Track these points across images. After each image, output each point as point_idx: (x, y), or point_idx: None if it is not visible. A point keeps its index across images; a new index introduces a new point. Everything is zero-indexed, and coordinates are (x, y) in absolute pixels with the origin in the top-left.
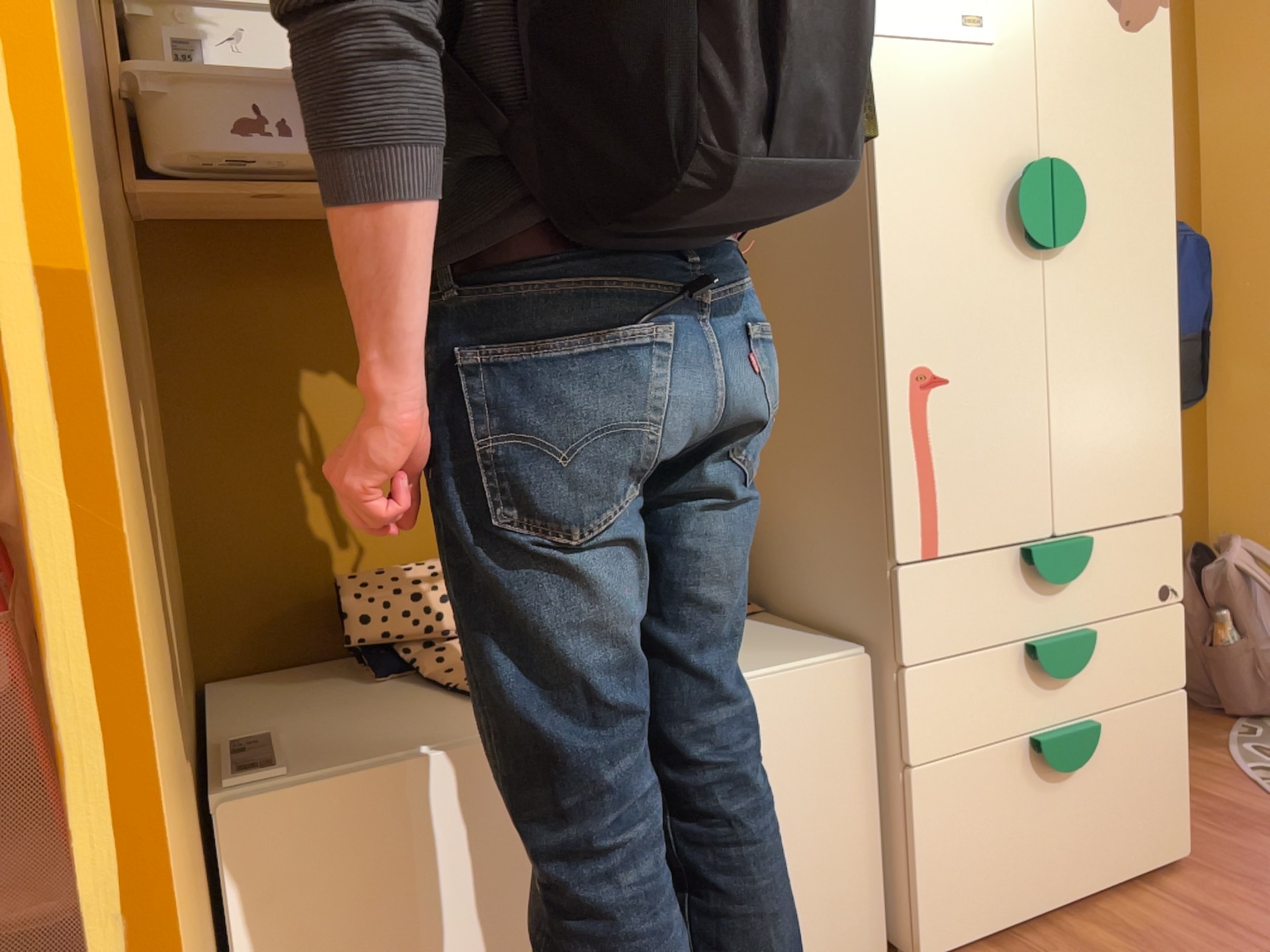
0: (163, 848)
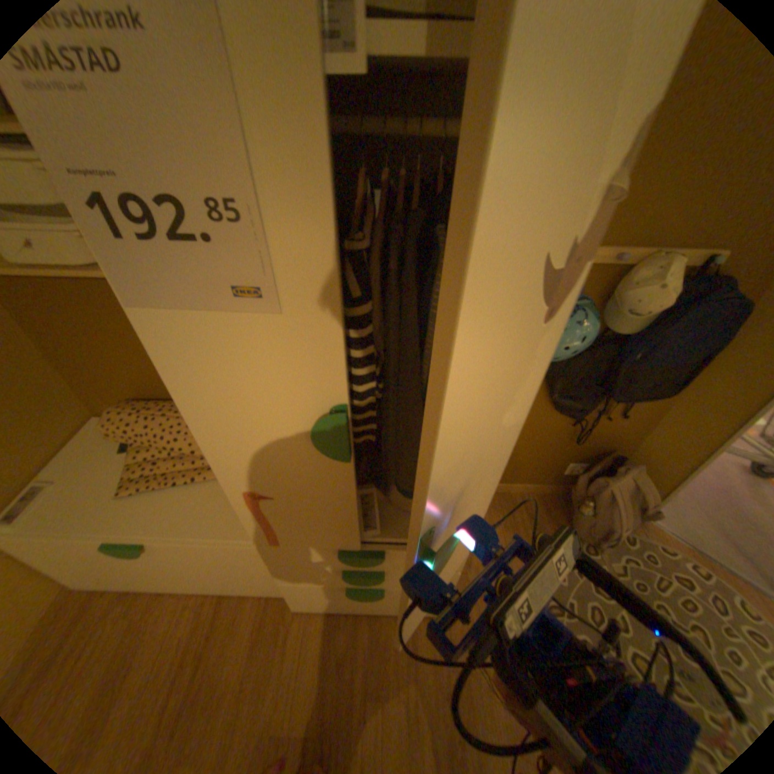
0: None
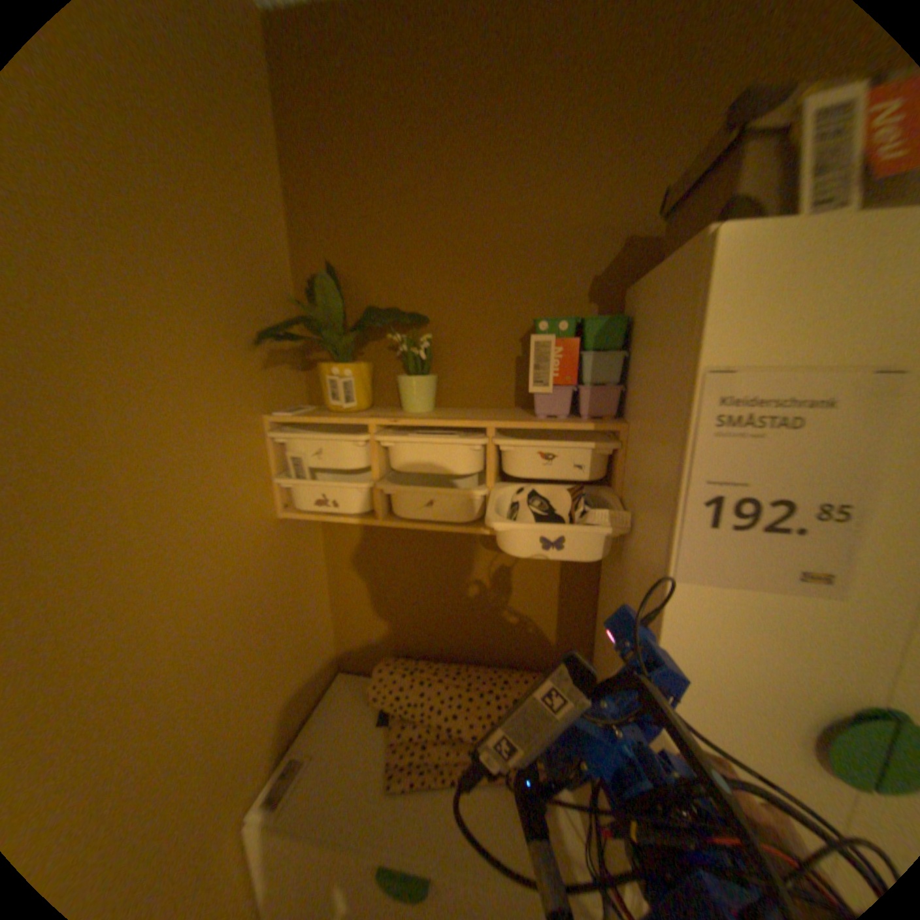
0: None
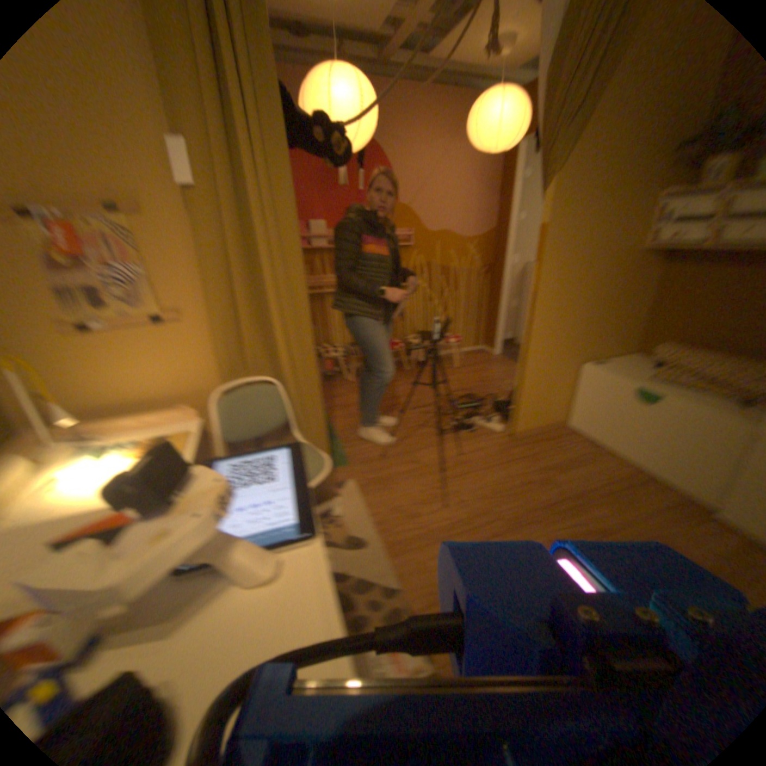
0: (535, 350)
